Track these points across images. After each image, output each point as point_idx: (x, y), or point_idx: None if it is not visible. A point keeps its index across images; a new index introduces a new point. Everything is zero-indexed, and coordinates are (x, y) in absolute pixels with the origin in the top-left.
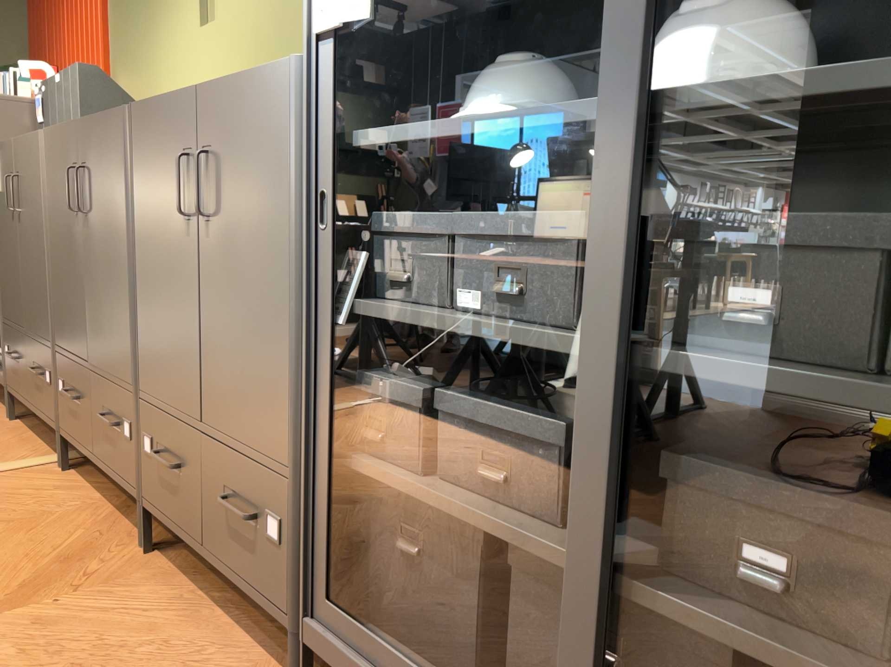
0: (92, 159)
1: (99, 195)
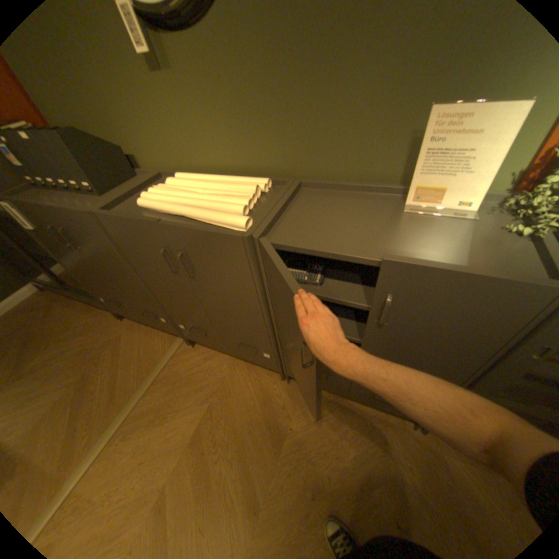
0: (192, 252)
1: (211, 272)
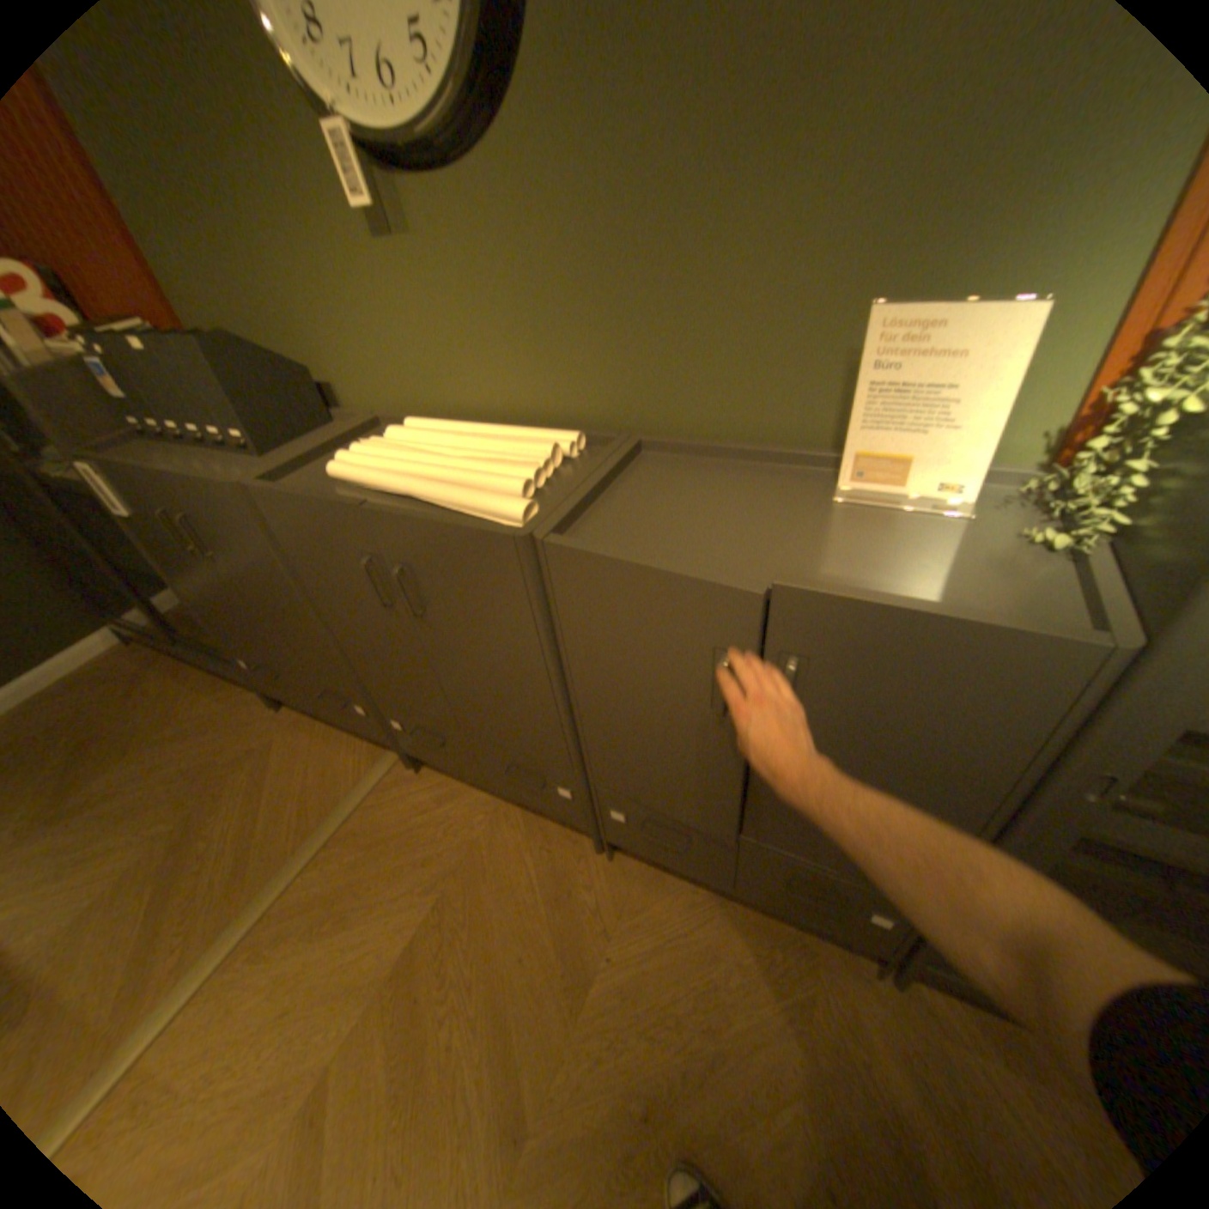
0: (421, 564)
1: (455, 607)
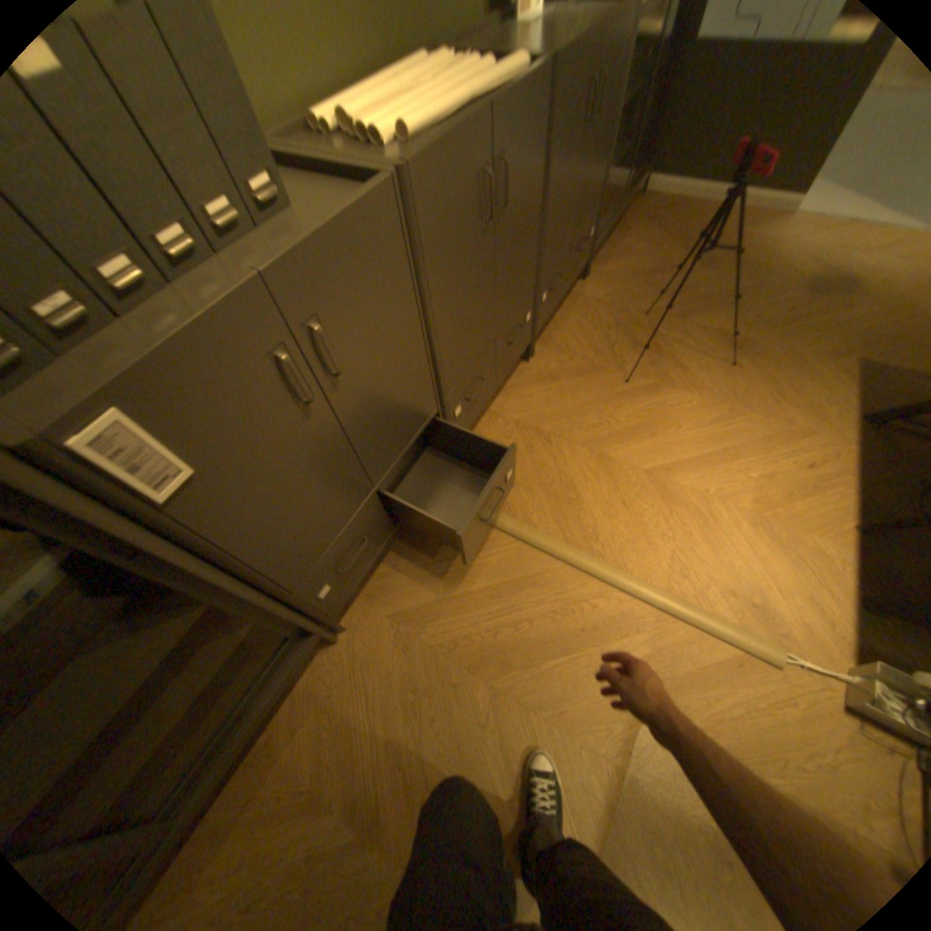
0: (511, 140)
1: (518, 173)
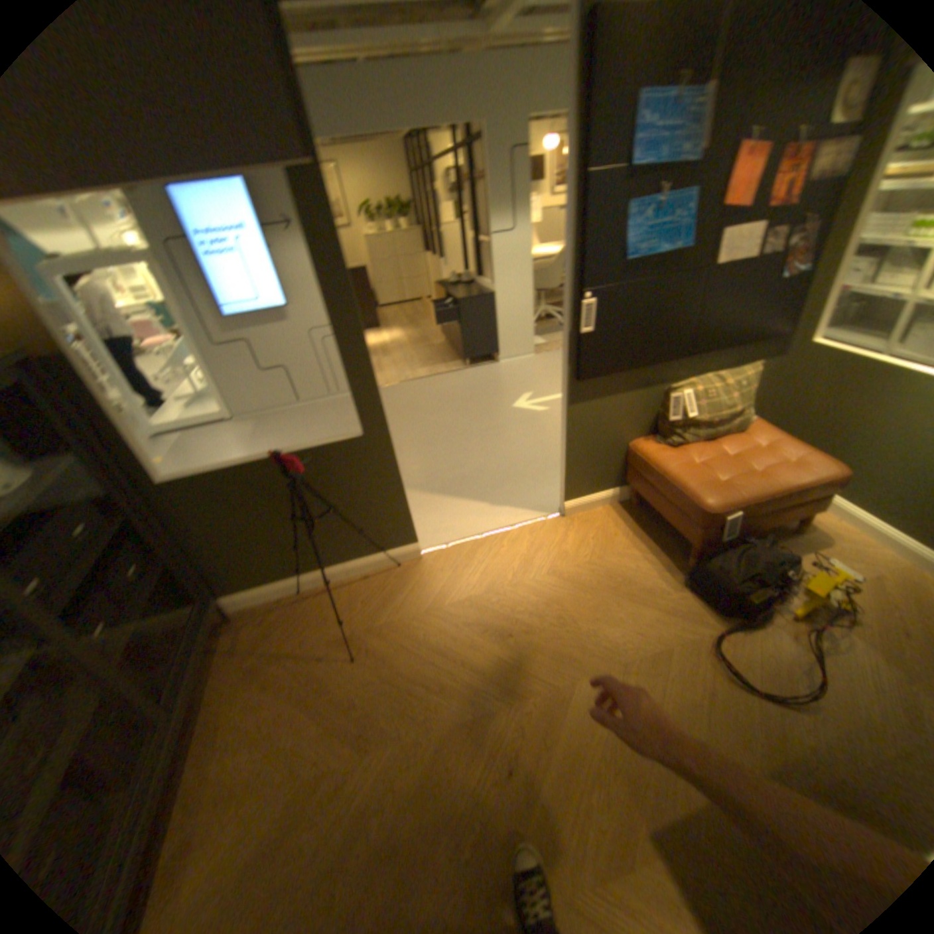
0: None
1: None
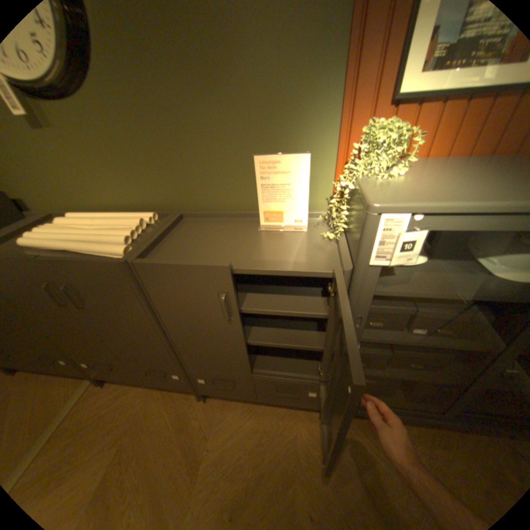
0: (74, 283)
1: (98, 300)
